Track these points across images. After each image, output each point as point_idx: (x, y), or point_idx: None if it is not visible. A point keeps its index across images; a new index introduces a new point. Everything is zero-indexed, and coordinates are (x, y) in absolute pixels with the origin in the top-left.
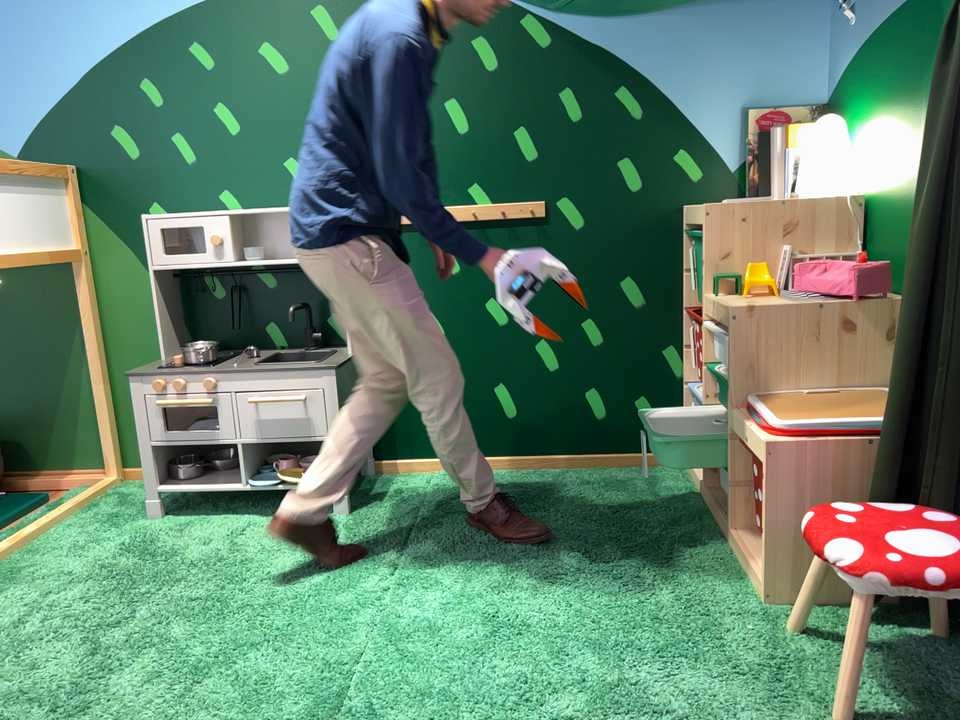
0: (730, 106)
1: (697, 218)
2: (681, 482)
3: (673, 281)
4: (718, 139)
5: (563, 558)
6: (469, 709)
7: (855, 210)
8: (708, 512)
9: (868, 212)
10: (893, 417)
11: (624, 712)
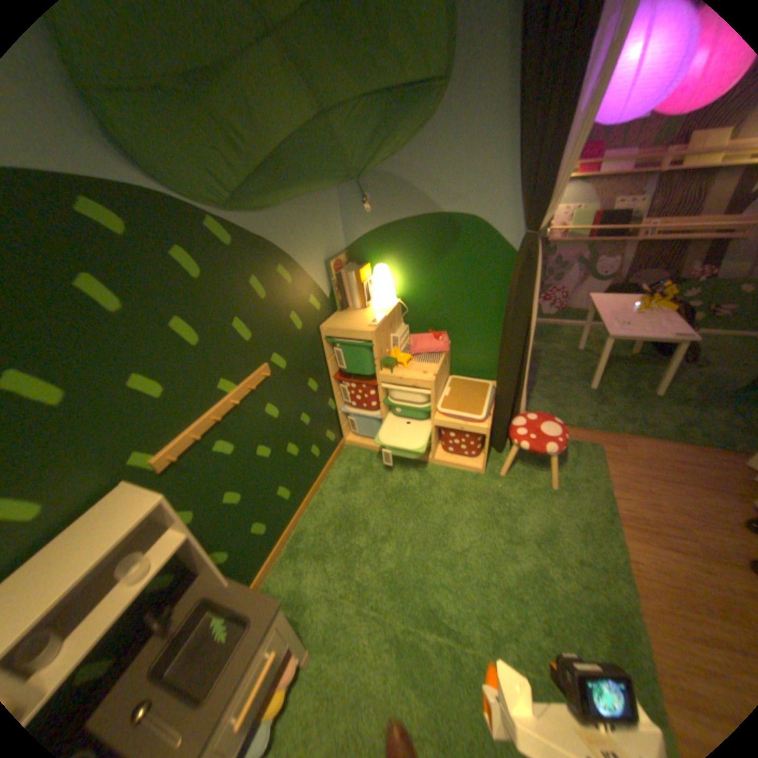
0: (321, 262)
1: (354, 336)
2: (363, 452)
3: (324, 368)
4: (321, 282)
5: (424, 529)
6: (552, 613)
7: (406, 309)
8: (400, 457)
9: (402, 306)
10: (502, 394)
11: (551, 549)
